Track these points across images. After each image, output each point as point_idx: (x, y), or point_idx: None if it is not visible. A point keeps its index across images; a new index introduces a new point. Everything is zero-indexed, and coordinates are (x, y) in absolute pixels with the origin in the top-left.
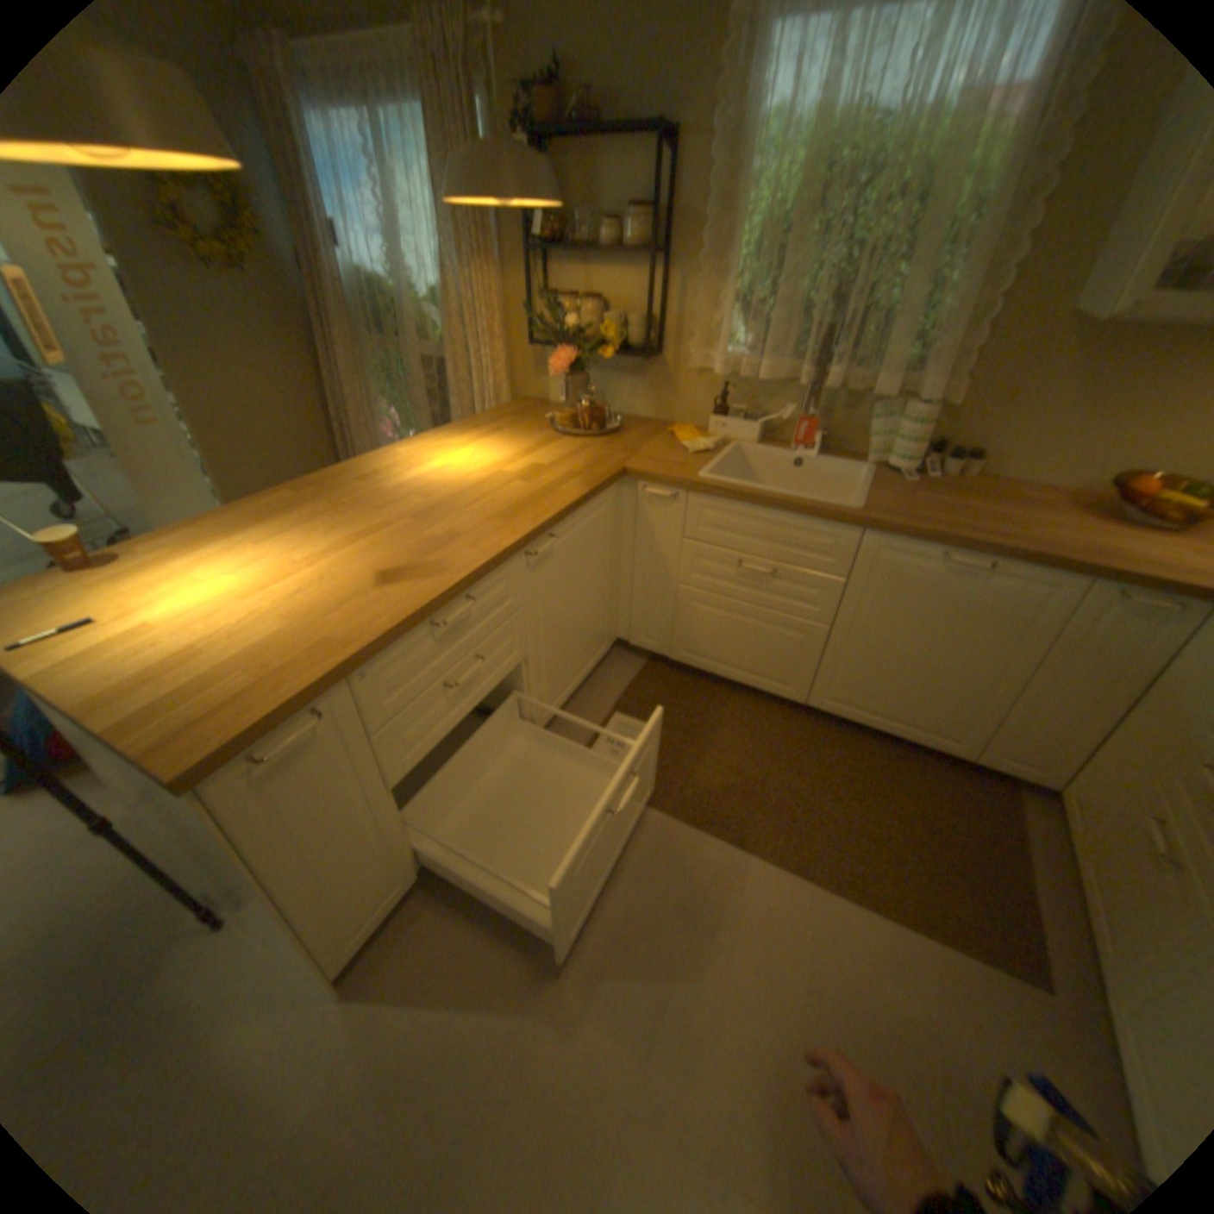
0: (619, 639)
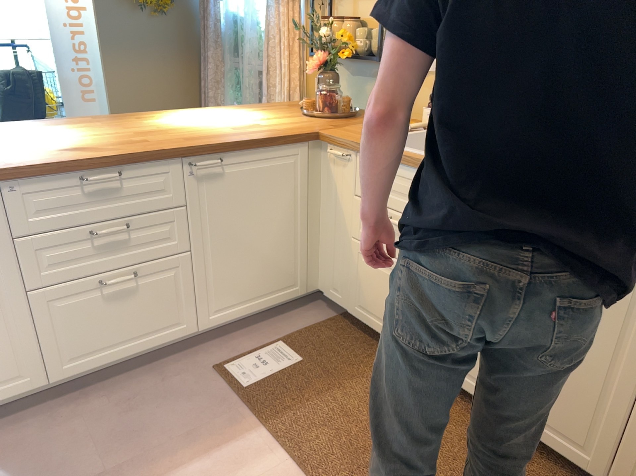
0: (319, 289)
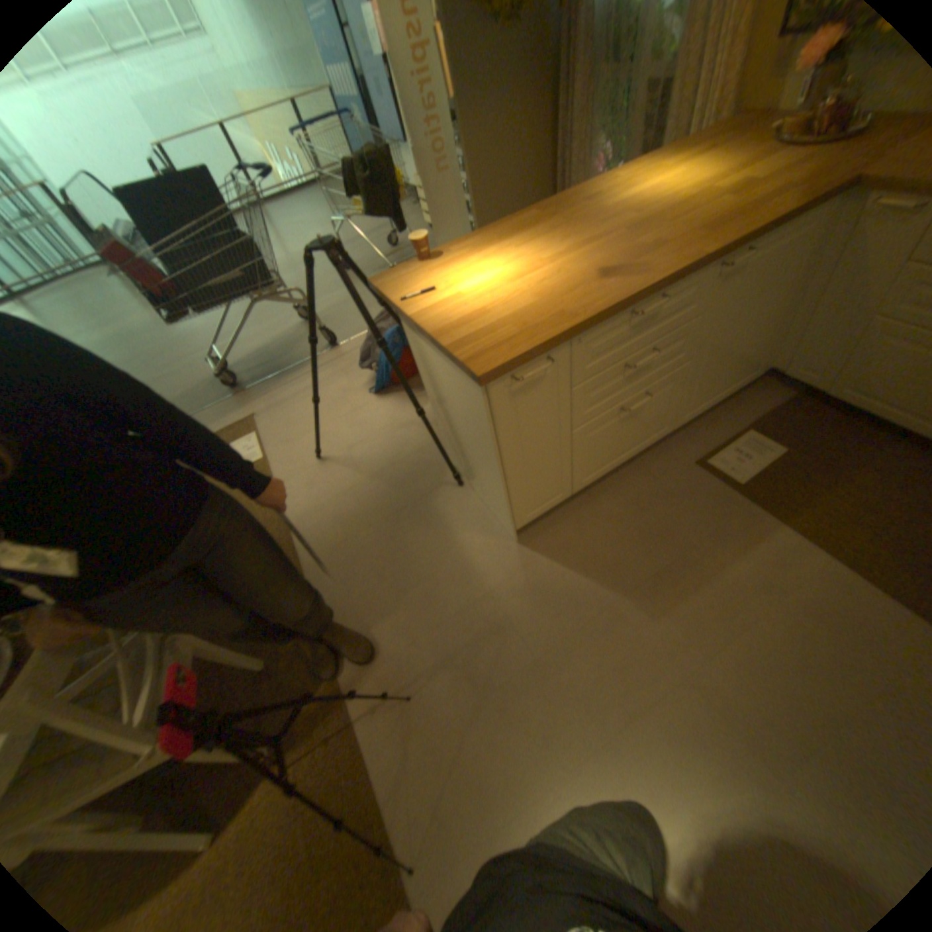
0: (775, 367)
